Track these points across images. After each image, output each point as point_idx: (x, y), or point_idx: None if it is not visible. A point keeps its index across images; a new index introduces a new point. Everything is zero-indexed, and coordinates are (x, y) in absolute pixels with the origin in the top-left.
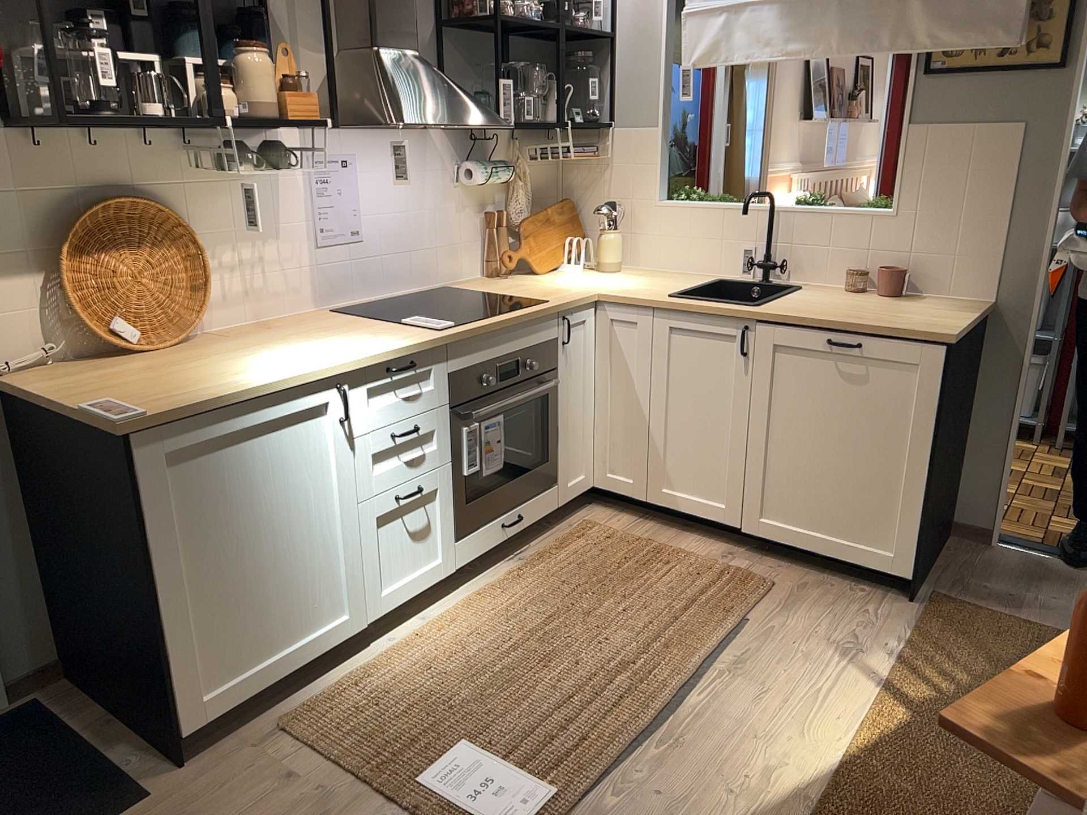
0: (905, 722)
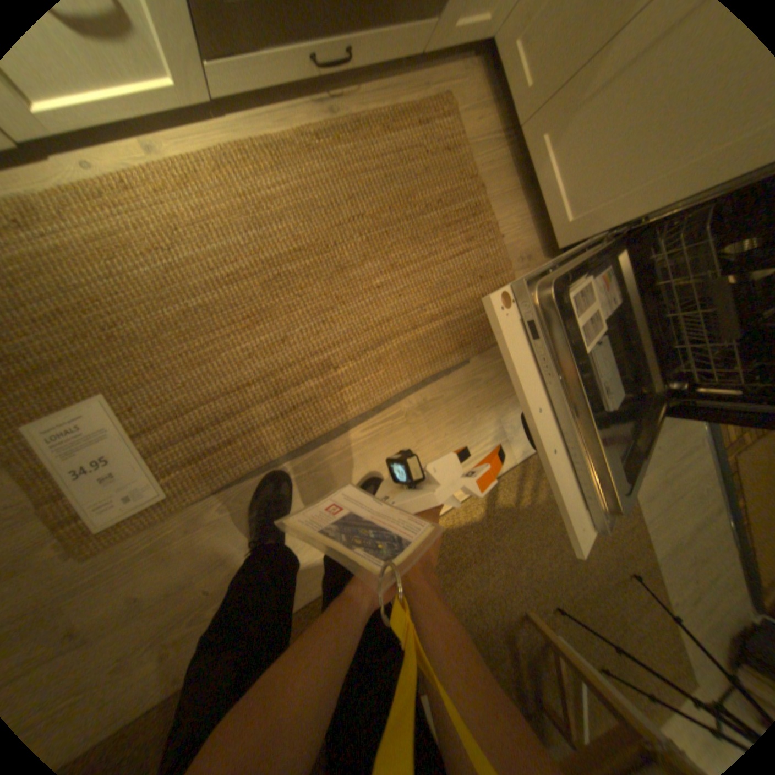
0: (472, 522)
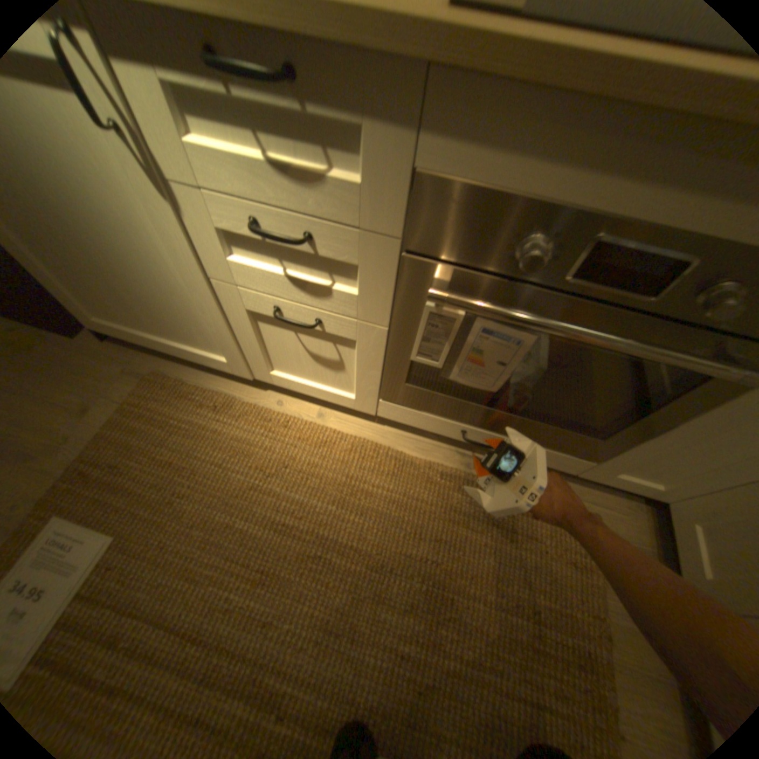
0: None
